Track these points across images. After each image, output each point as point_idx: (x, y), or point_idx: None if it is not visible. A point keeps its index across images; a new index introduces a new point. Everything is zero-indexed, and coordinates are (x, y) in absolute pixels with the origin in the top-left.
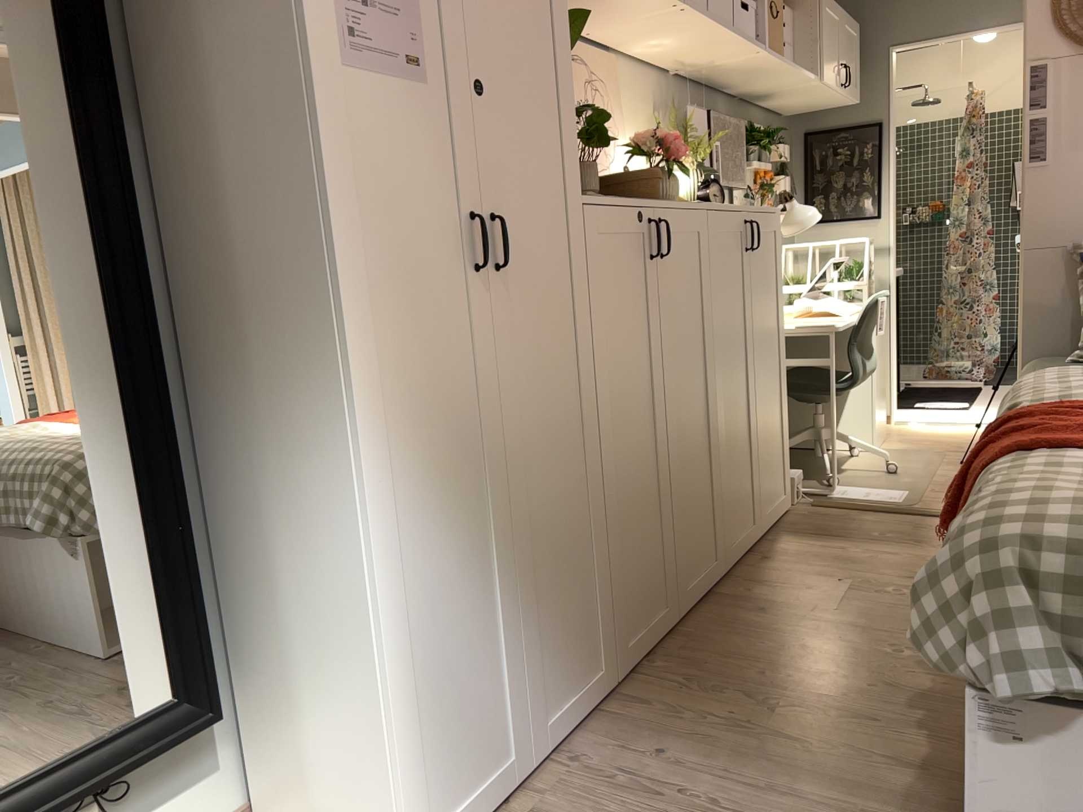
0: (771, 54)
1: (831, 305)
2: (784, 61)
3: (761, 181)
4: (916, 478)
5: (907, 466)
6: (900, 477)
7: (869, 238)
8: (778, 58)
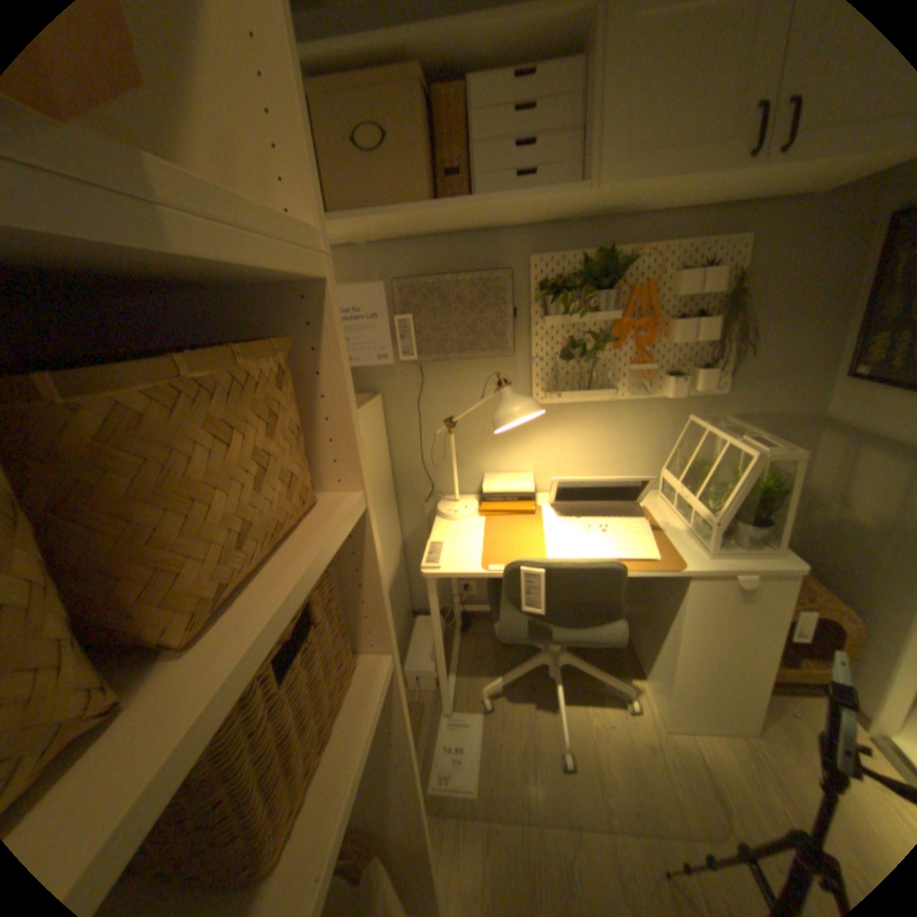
0: (331, 213)
1: (567, 531)
2: (392, 206)
3: (592, 333)
4: (544, 802)
5: (601, 784)
6: (547, 779)
7: (764, 450)
8: (366, 209)
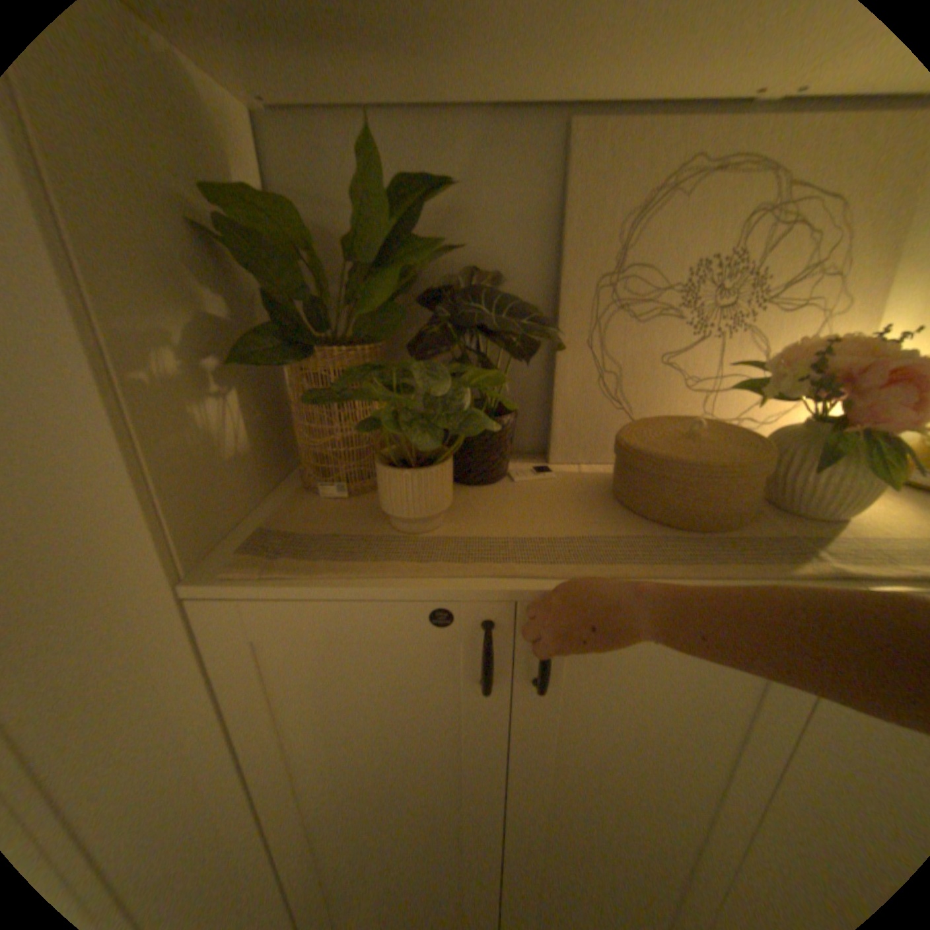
0: None
1: None
2: None
3: None
4: None
5: None
6: None
7: None
8: None
